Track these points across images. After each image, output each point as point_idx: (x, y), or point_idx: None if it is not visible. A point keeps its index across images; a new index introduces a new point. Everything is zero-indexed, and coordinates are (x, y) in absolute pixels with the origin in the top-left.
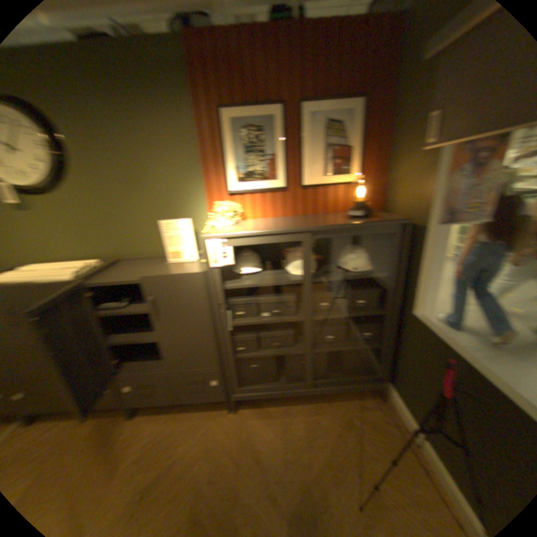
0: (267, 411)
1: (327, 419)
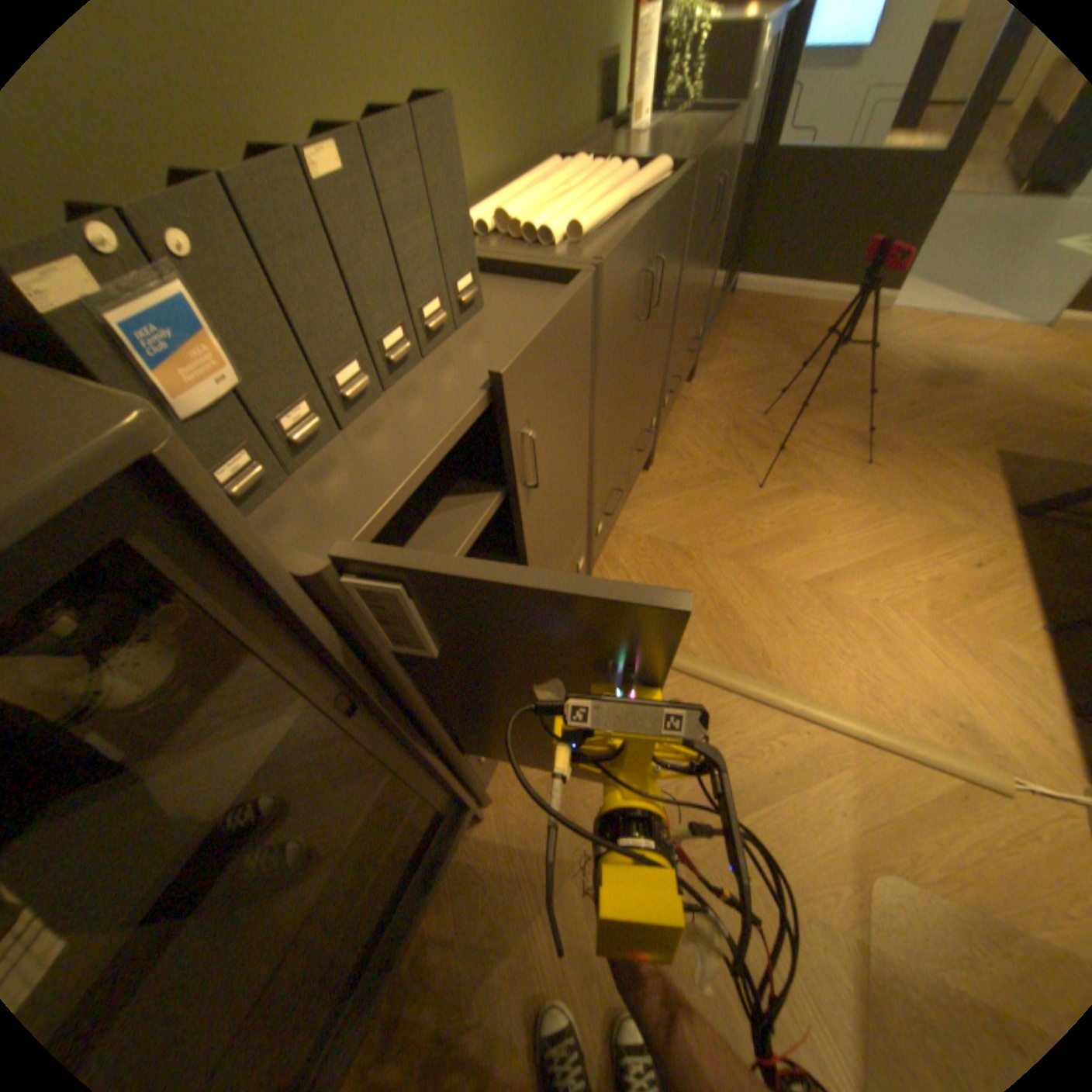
0: (702, 357)
1: (734, 326)
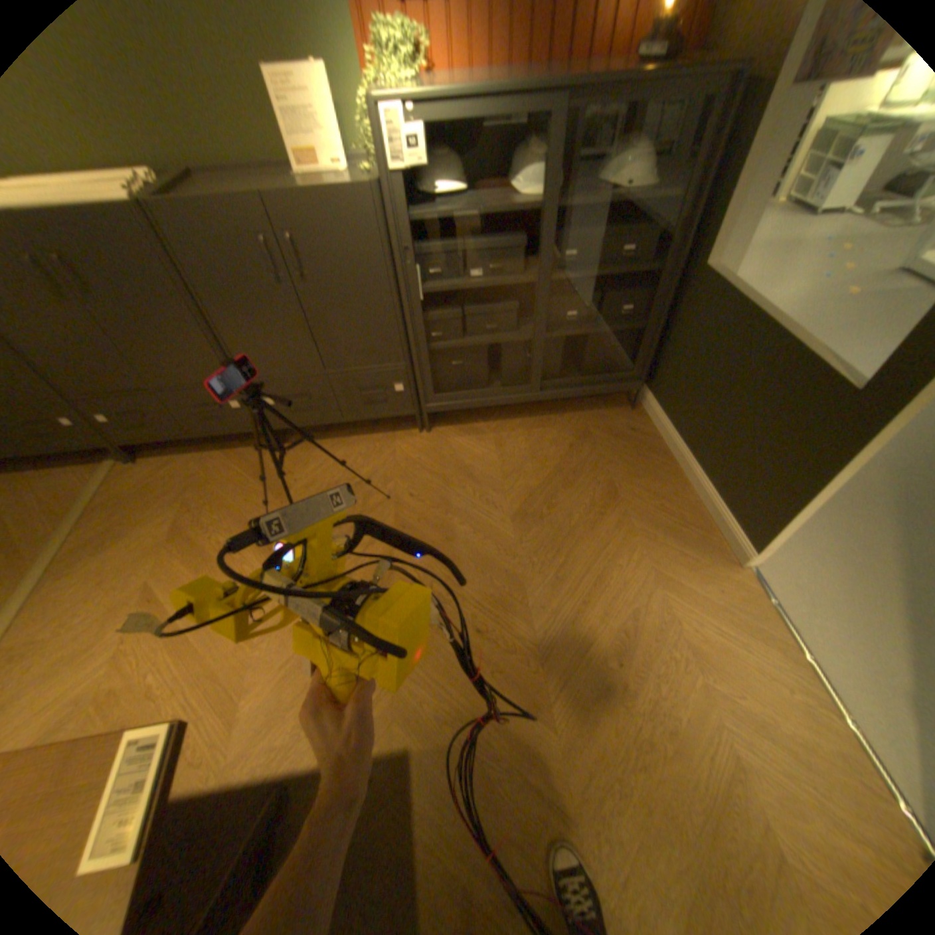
0: (477, 428)
1: (558, 432)
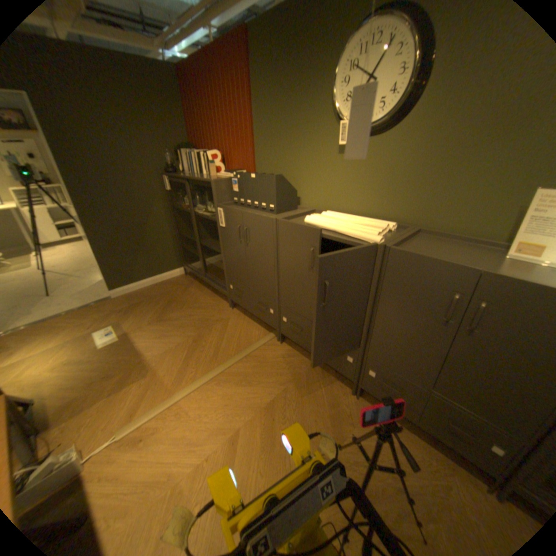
0: None
1: None
